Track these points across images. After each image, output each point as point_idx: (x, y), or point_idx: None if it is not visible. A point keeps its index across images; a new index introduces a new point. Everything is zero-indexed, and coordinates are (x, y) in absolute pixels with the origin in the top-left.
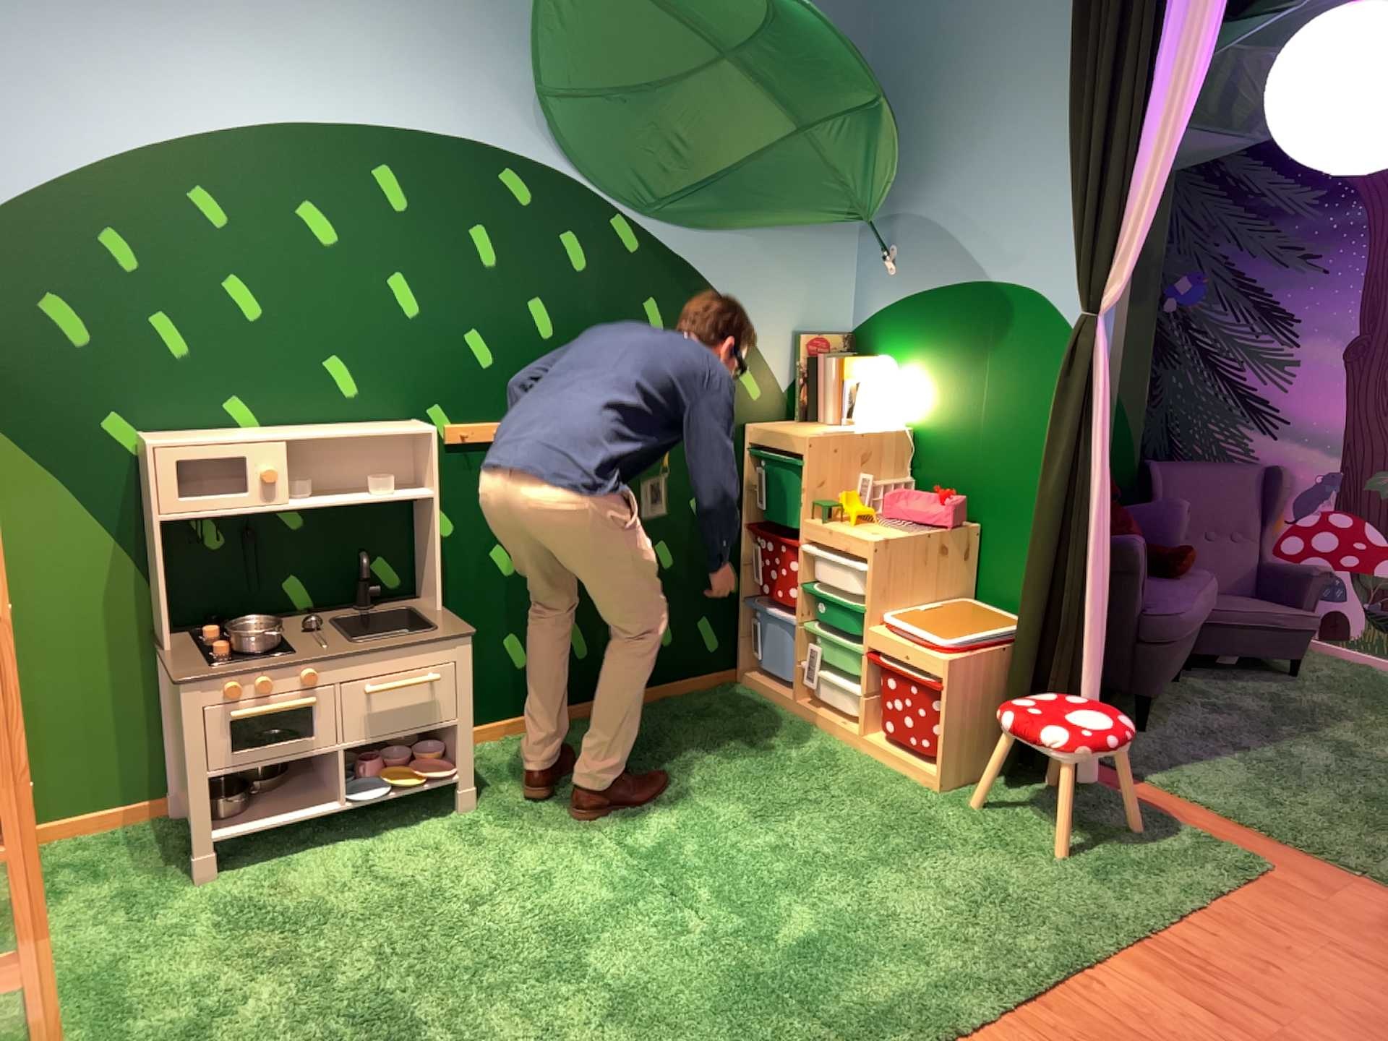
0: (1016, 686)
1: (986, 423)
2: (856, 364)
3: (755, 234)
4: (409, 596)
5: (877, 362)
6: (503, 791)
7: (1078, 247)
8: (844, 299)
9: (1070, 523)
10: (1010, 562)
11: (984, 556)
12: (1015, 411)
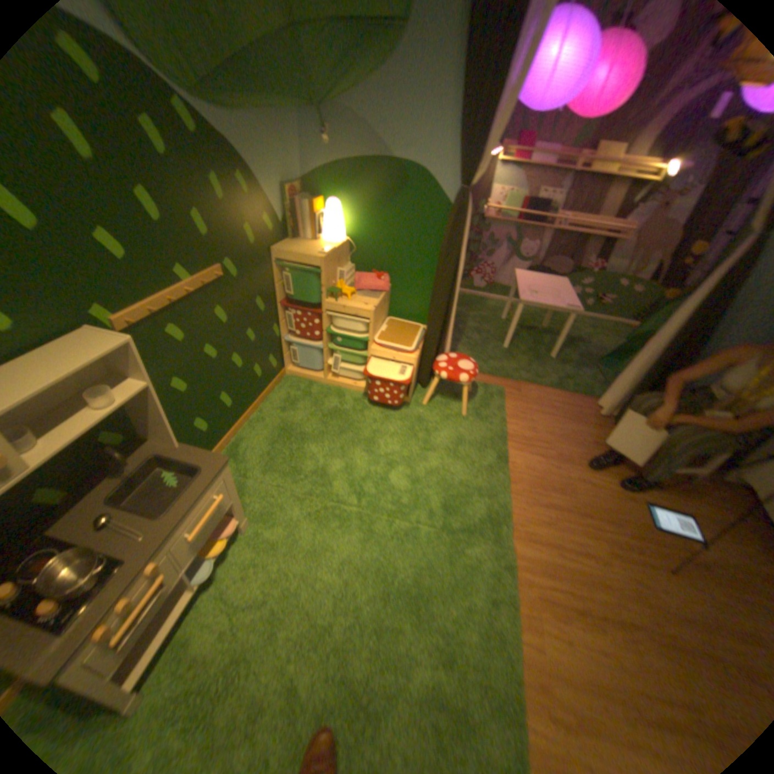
0: (428, 355)
1: (391, 237)
2: (316, 204)
3: (254, 114)
4: (134, 439)
5: (329, 203)
6: (246, 501)
7: (465, 150)
8: (294, 159)
9: (451, 289)
10: (404, 300)
11: (390, 297)
12: (408, 231)
